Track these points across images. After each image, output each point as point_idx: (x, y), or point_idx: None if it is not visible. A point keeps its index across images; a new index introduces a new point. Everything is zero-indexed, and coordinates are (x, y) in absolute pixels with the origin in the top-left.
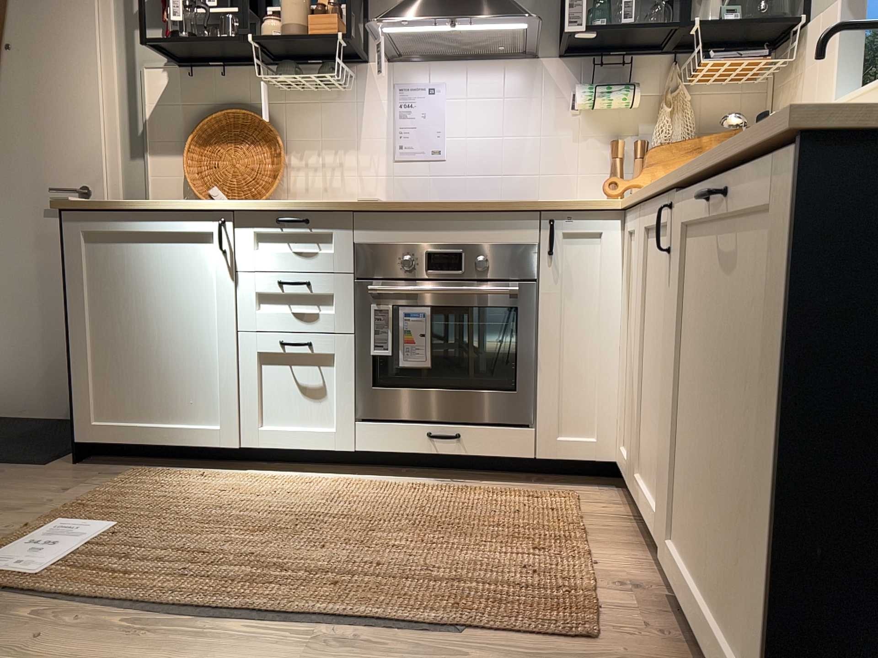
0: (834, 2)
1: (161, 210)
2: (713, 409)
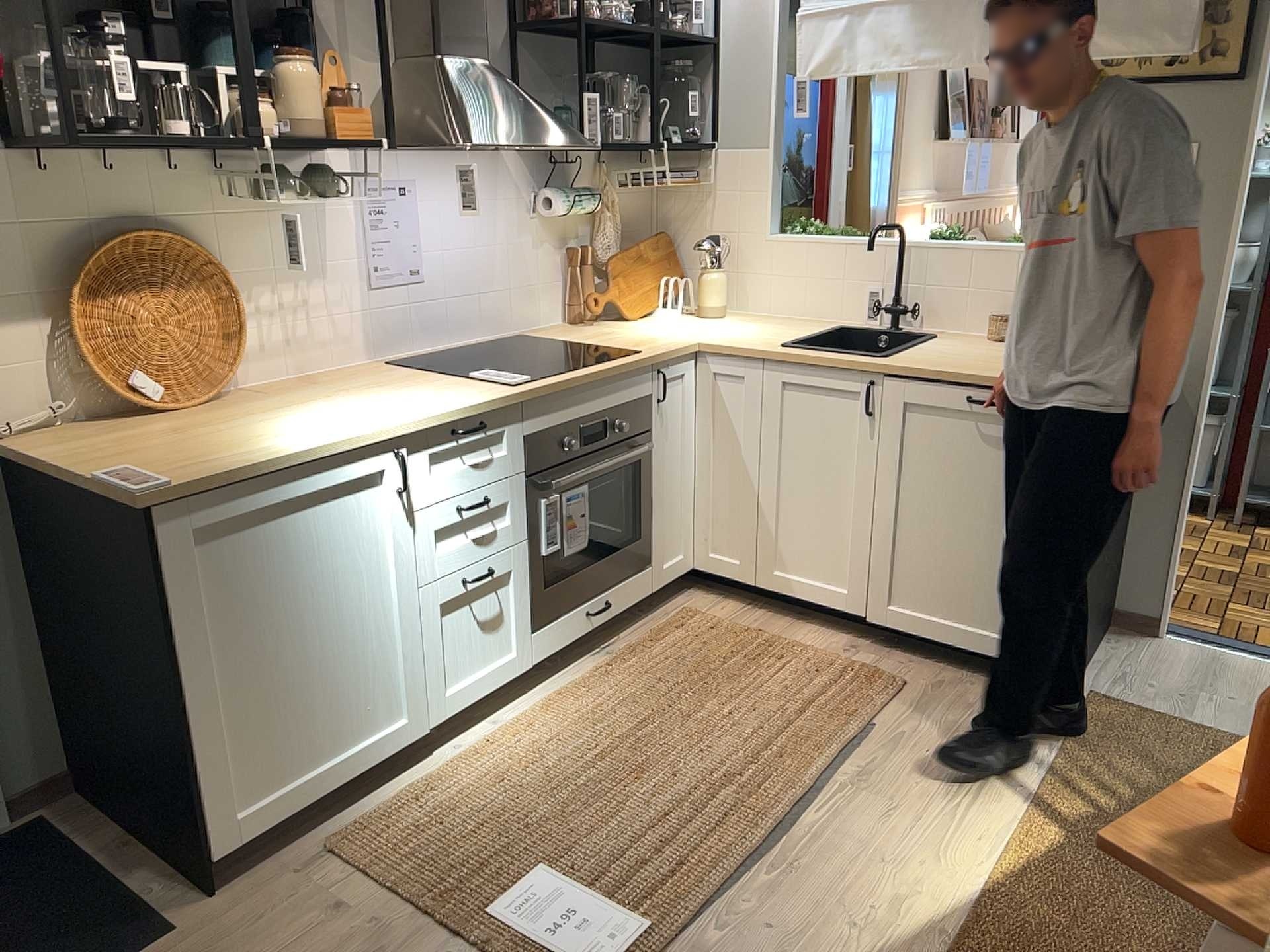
0: (760, 146)
1: (319, 458)
2: (957, 518)
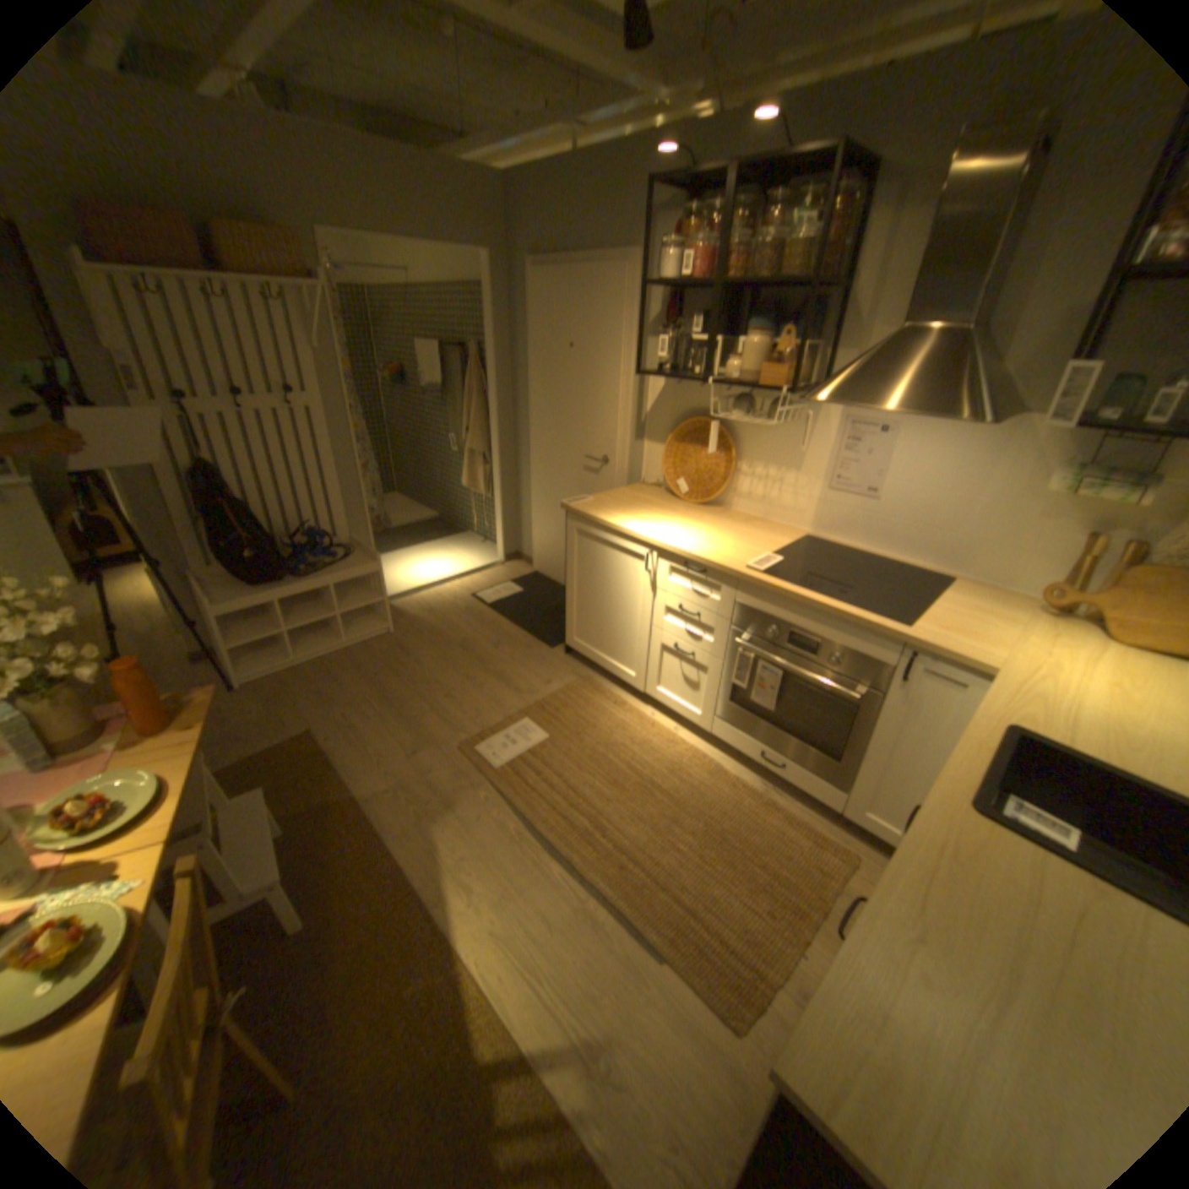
0: None
1: (616, 530)
2: None
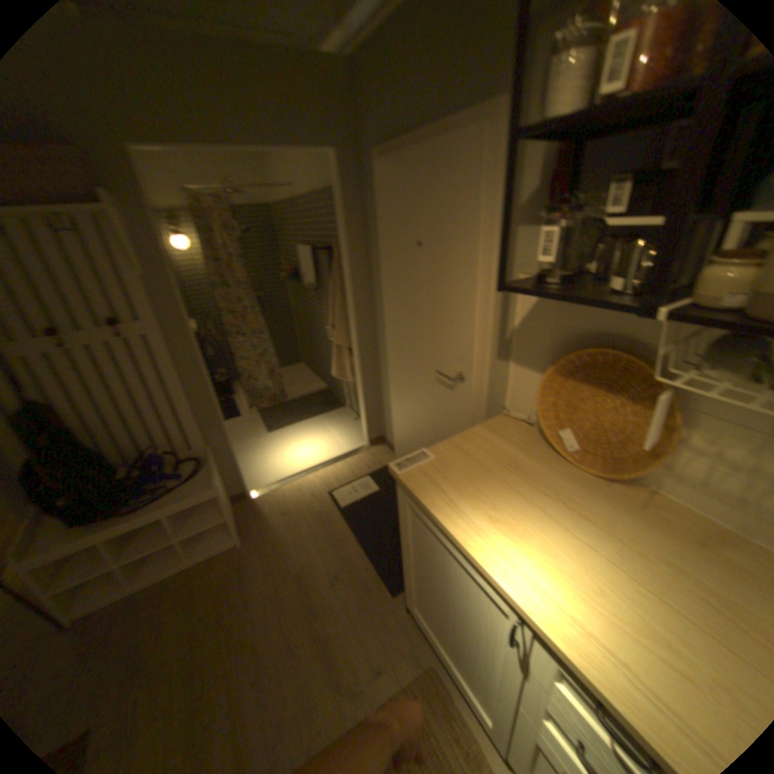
0: None
1: (461, 548)
2: None
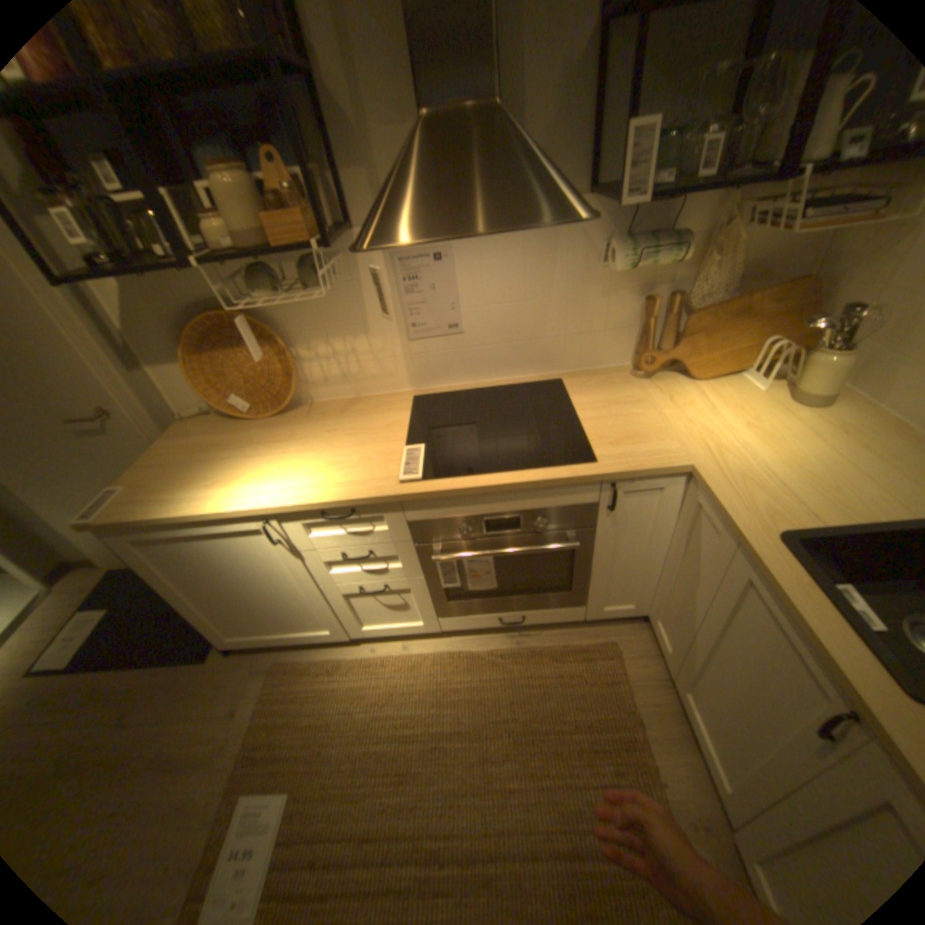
0: None
1: (196, 519)
2: None
